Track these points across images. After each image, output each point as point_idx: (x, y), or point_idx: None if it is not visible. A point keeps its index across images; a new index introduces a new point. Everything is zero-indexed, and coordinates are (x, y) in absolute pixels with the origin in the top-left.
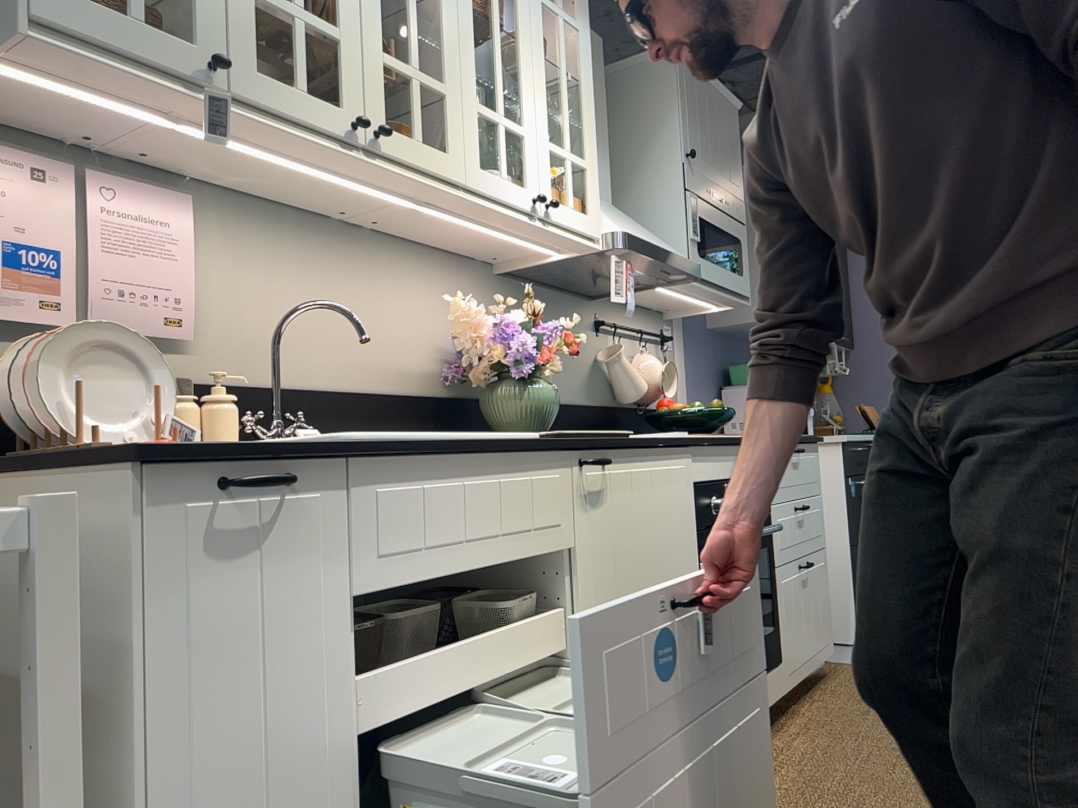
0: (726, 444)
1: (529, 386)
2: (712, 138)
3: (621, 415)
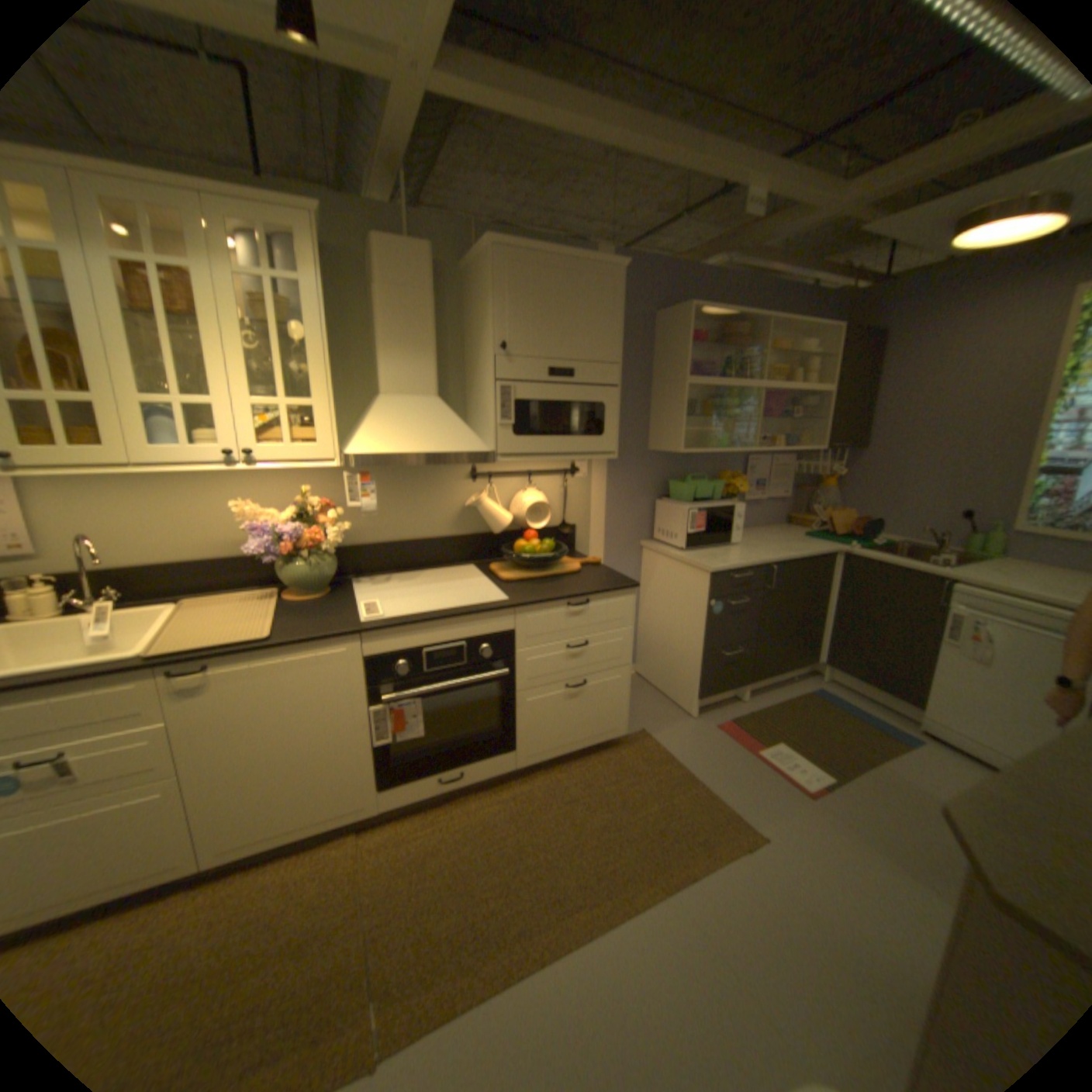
0: (421, 623)
1: (292, 564)
2: (556, 315)
3: (496, 539)
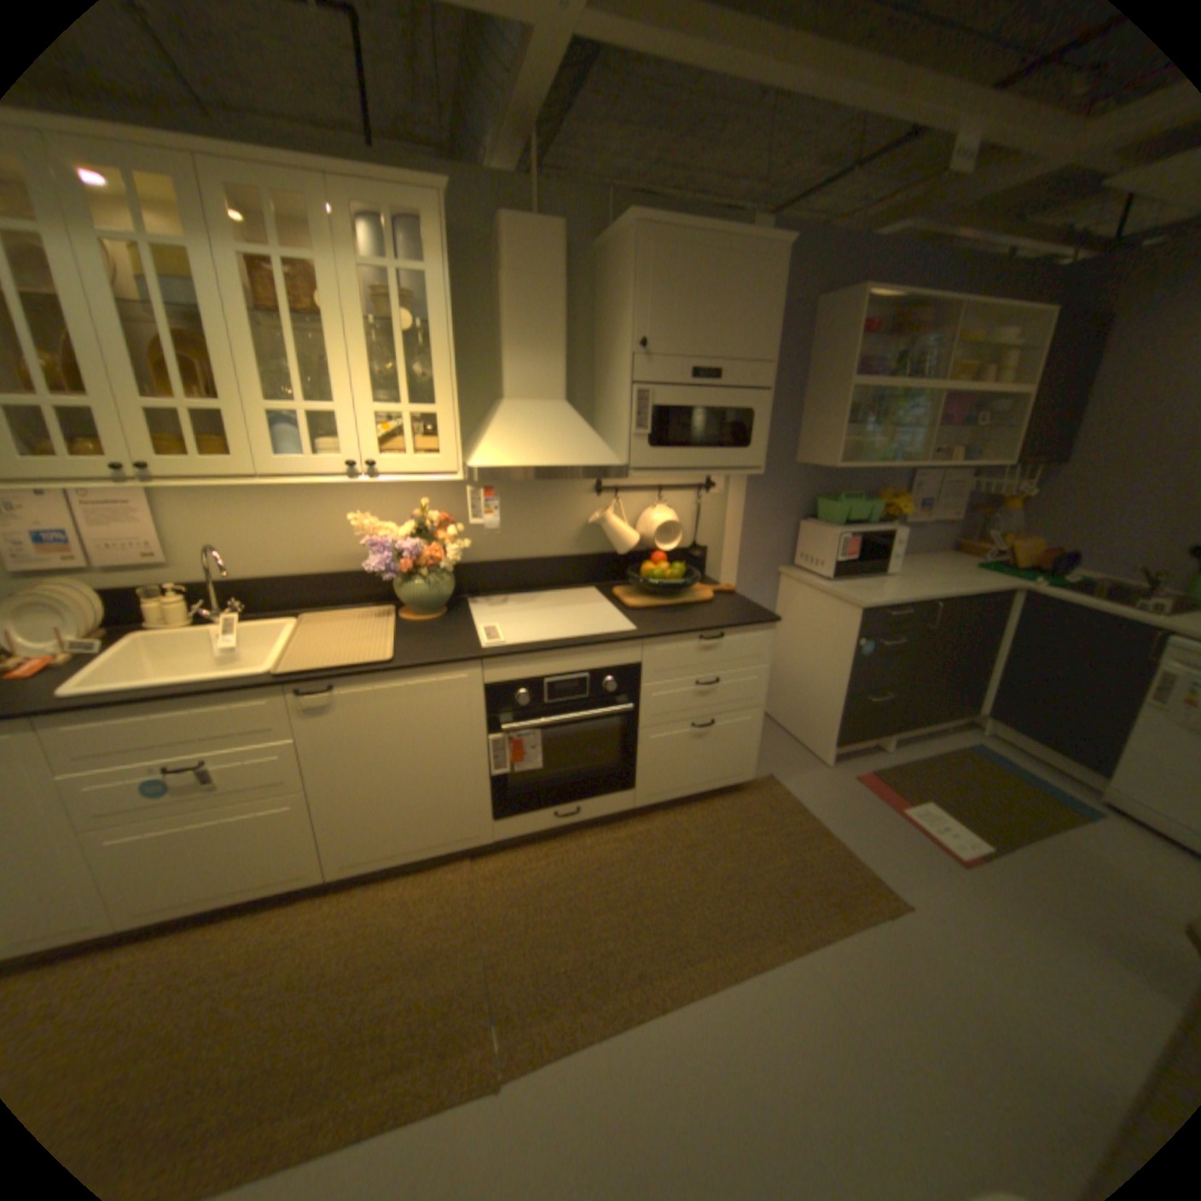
0: (543, 652)
1: (410, 582)
2: (705, 304)
3: (619, 560)
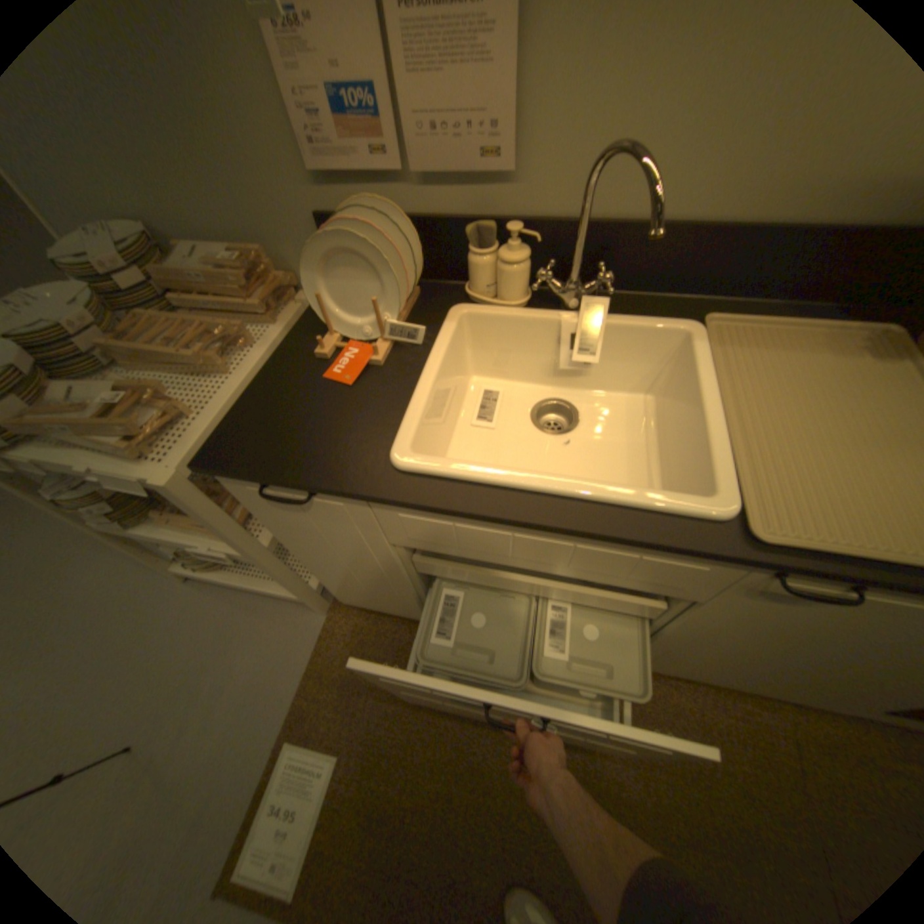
0: None
1: None
2: None
3: None
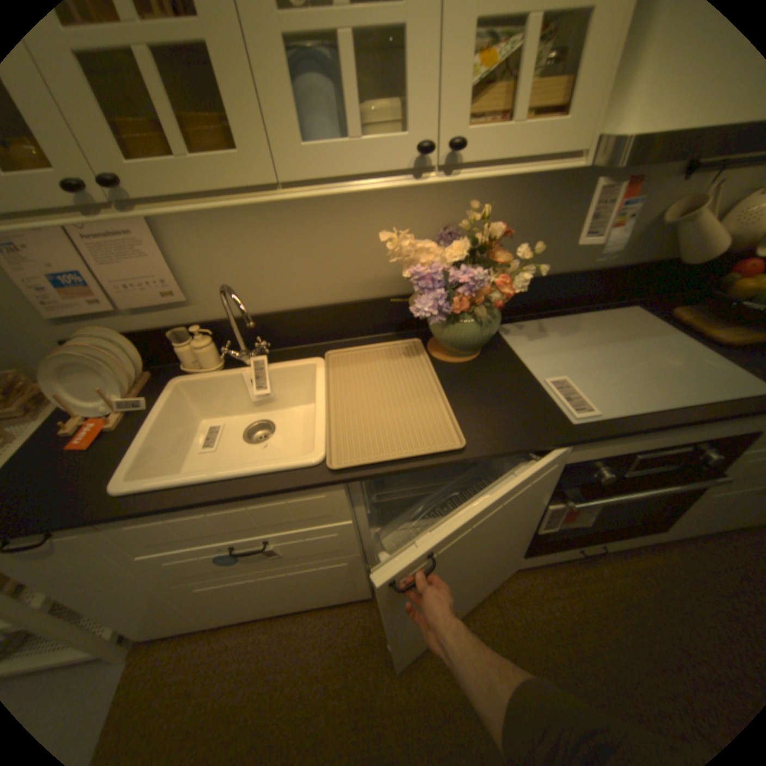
0: (659, 432)
1: (455, 321)
2: None
3: (676, 268)
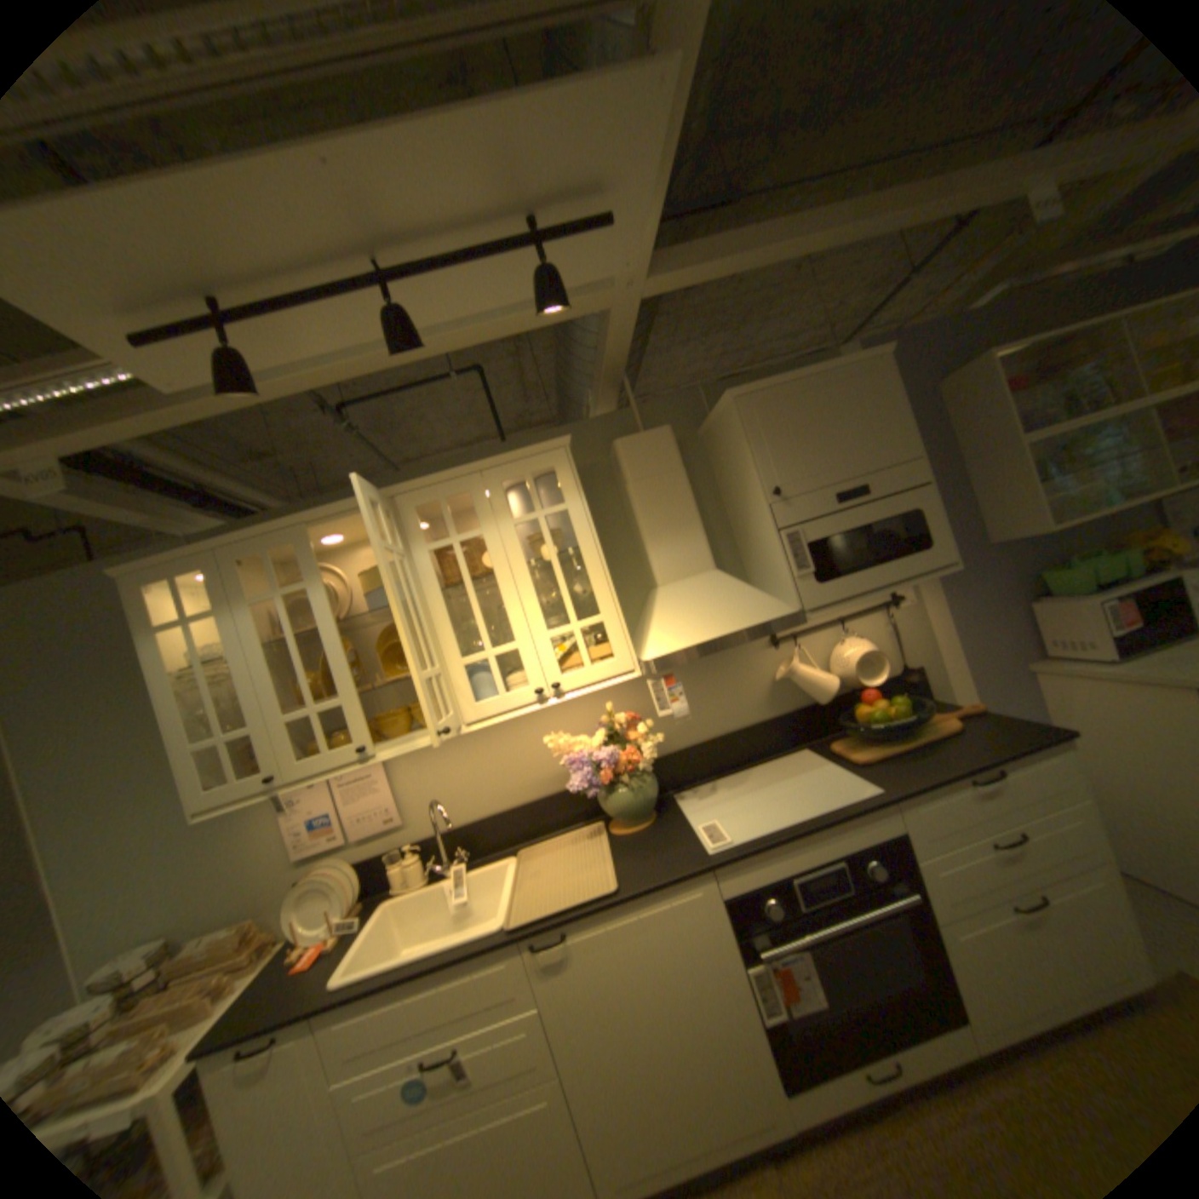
0: (781, 847)
1: (613, 793)
2: (825, 436)
3: (824, 710)
